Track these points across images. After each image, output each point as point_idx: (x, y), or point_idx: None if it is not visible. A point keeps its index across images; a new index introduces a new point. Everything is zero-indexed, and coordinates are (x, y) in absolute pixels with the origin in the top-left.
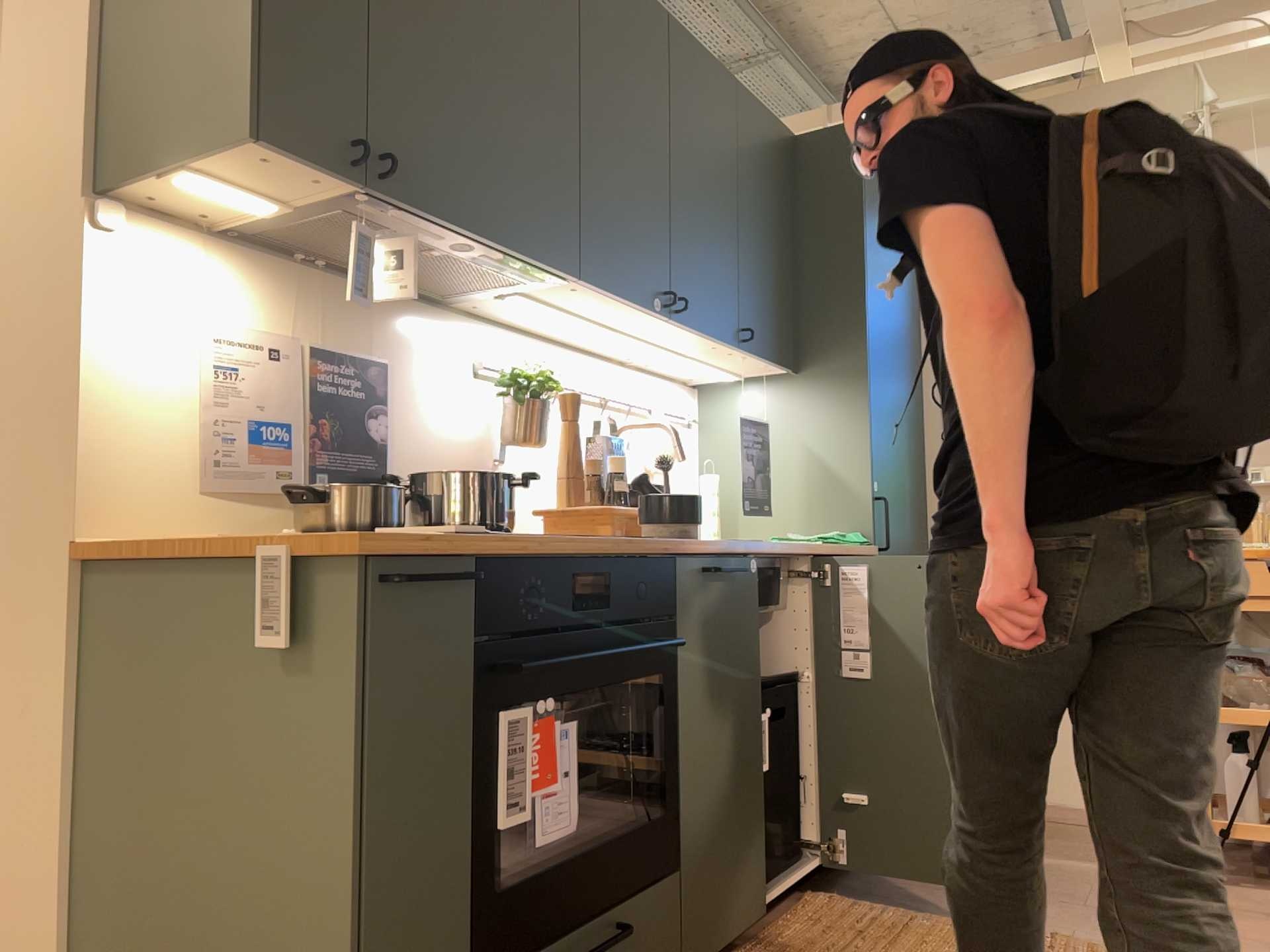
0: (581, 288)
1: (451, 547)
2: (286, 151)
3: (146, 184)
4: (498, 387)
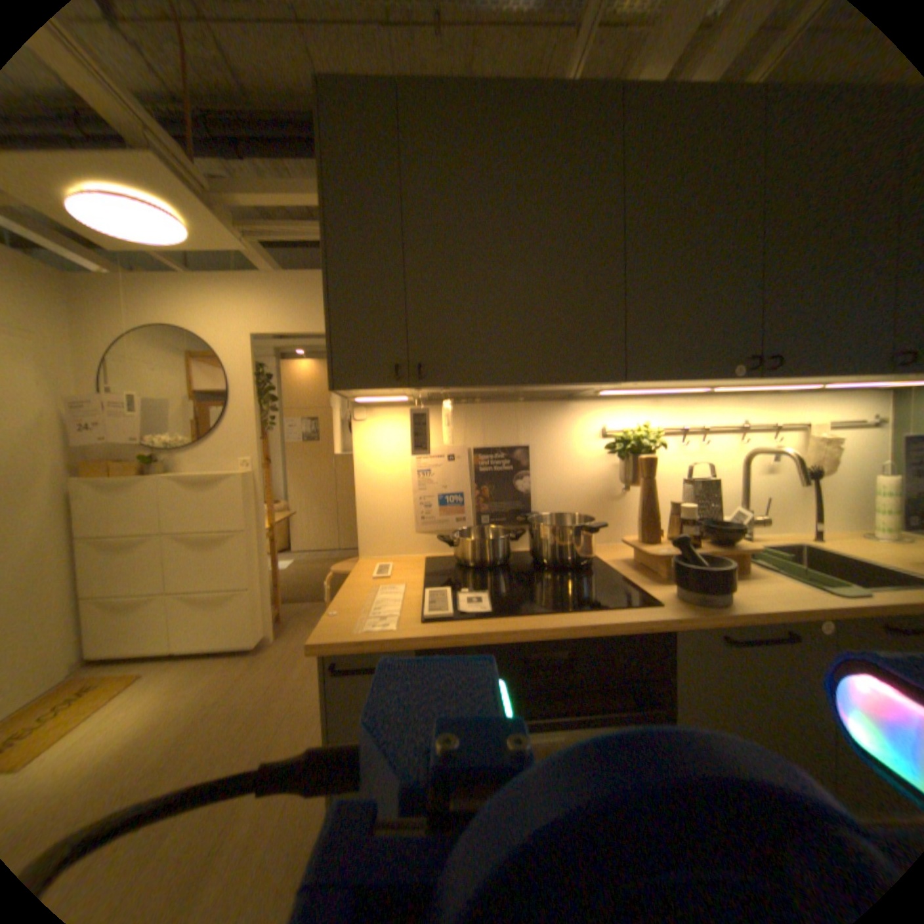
0: (640, 381)
1: (387, 645)
2: (354, 386)
3: (357, 399)
4: (609, 447)
